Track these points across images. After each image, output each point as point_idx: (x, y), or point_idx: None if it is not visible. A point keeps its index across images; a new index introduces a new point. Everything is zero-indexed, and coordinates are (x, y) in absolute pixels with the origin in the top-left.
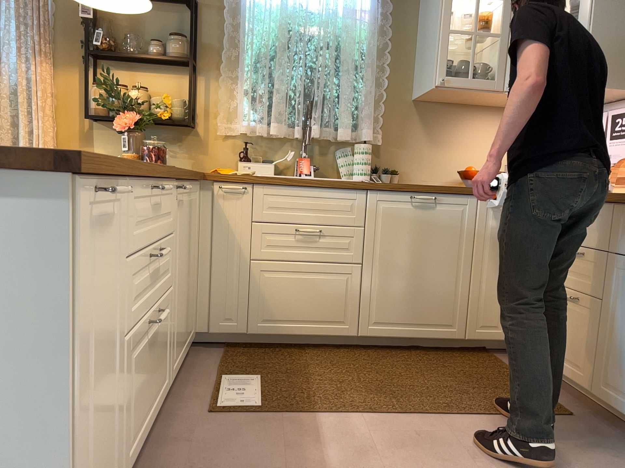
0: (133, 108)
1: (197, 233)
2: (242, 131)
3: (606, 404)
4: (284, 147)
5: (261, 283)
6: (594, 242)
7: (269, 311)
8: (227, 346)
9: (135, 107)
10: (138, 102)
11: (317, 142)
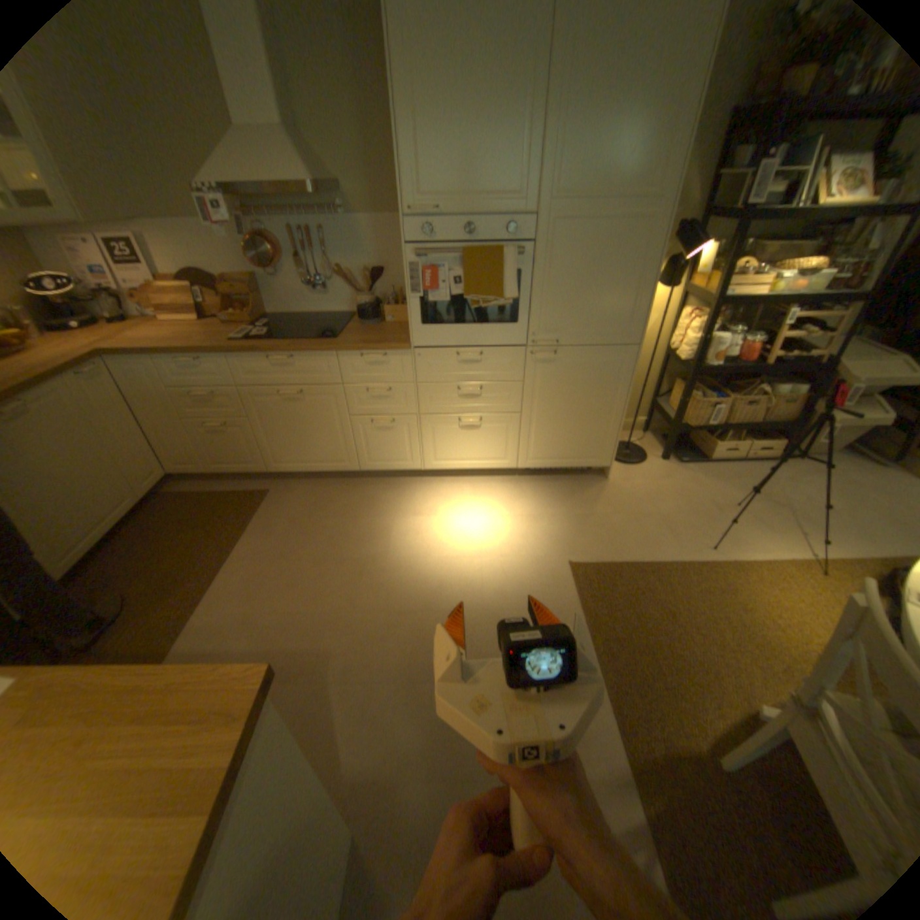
0: None
1: None
2: None
3: (280, 472)
4: None
5: None
6: (217, 382)
7: None
8: None
9: None
10: None
11: None
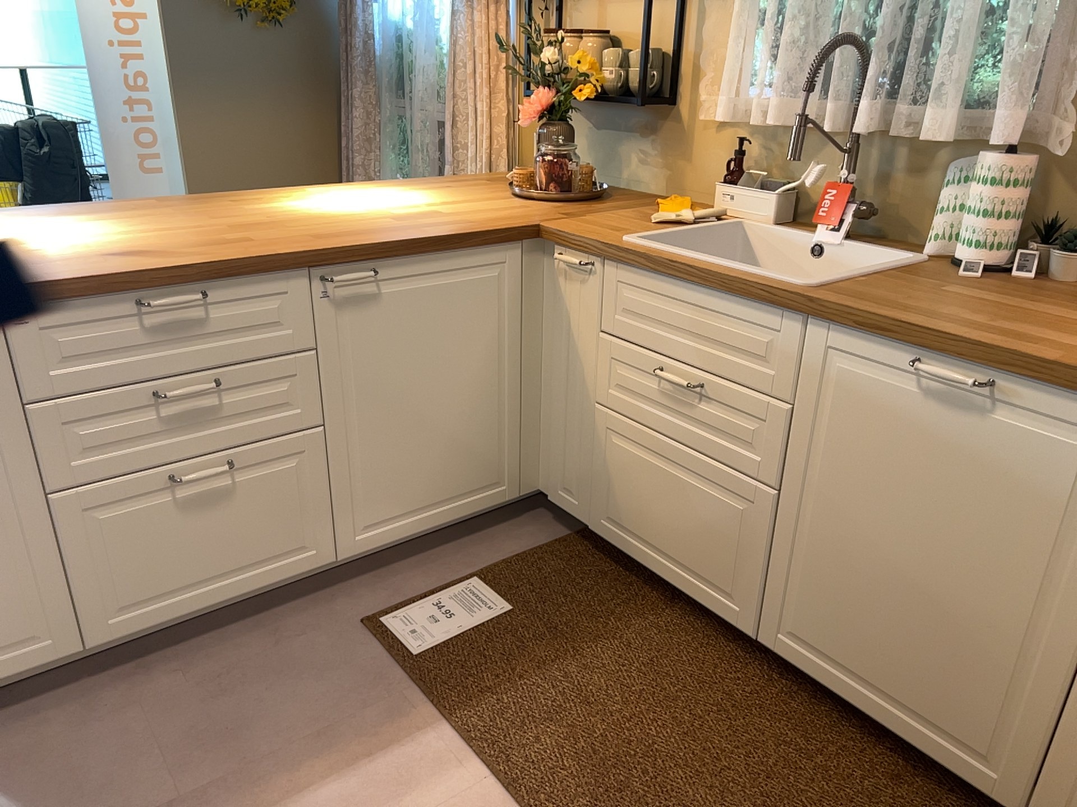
0: (545, 83)
1: (533, 330)
2: (717, 120)
3: None
4: (823, 153)
5: (608, 450)
6: None
7: (617, 506)
8: (580, 532)
9: (555, 80)
10: (565, 67)
11: (900, 143)
